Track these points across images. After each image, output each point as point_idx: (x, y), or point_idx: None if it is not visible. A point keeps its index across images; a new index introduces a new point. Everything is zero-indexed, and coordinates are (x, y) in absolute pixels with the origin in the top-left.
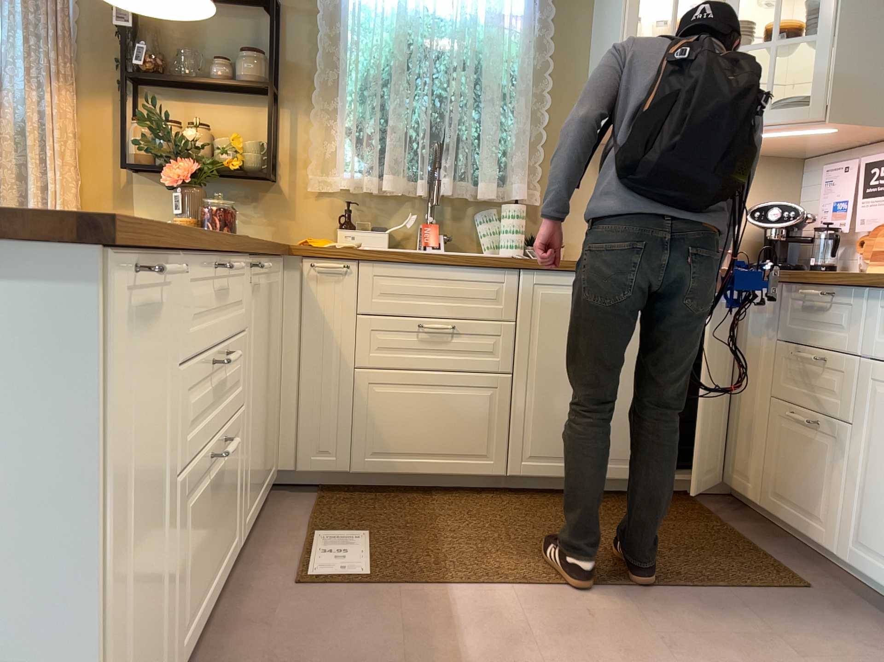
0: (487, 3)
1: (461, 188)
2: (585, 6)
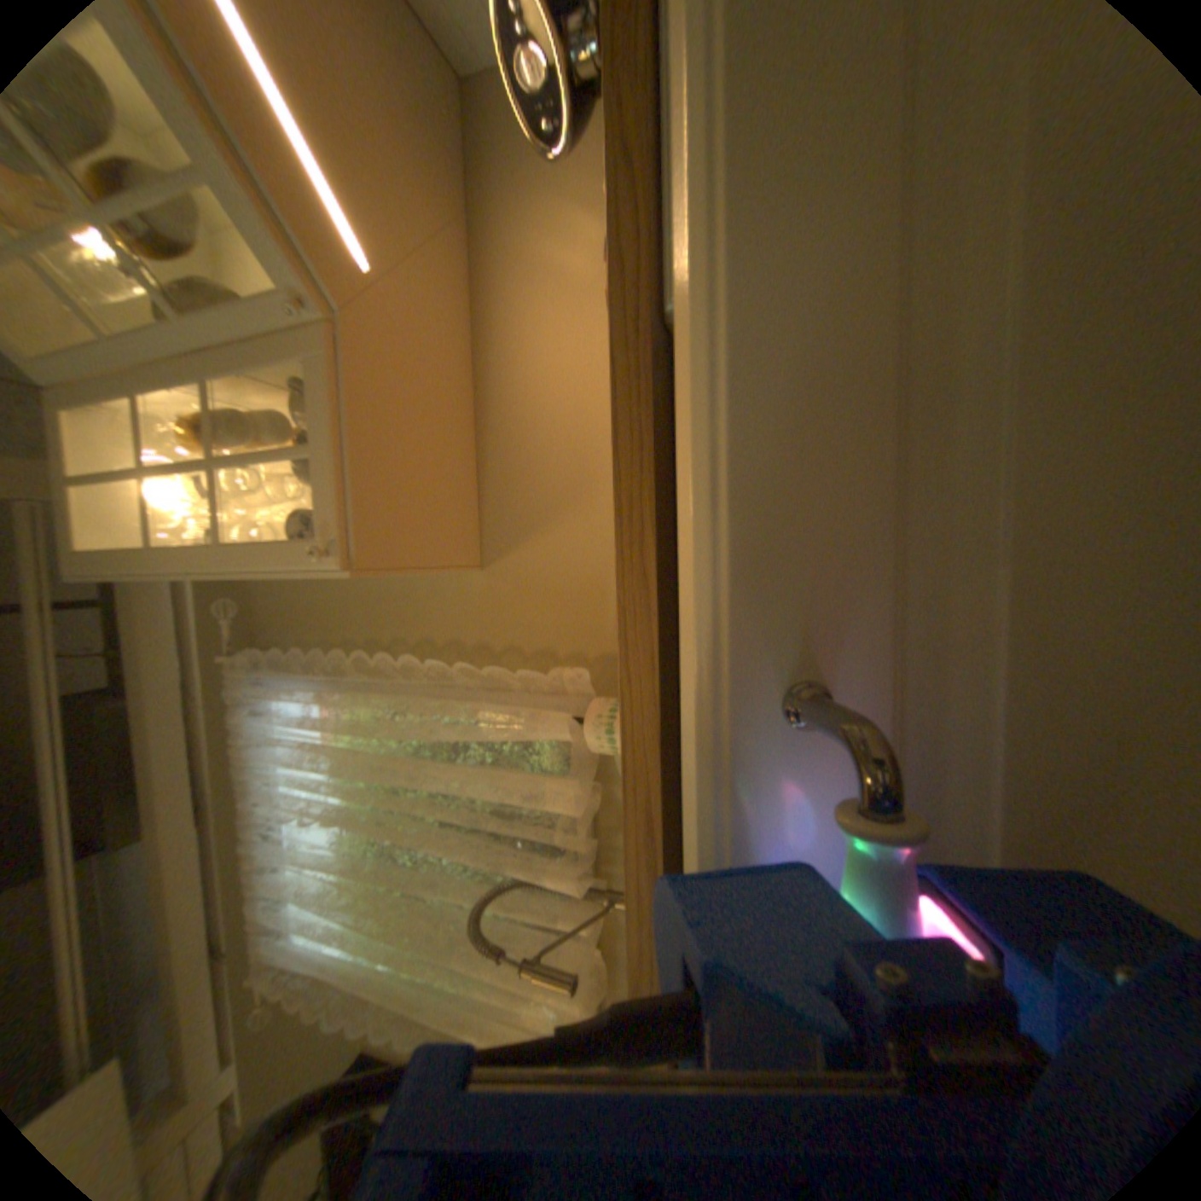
0: (299, 754)
1: (567, 836)
2: (293, 585)
